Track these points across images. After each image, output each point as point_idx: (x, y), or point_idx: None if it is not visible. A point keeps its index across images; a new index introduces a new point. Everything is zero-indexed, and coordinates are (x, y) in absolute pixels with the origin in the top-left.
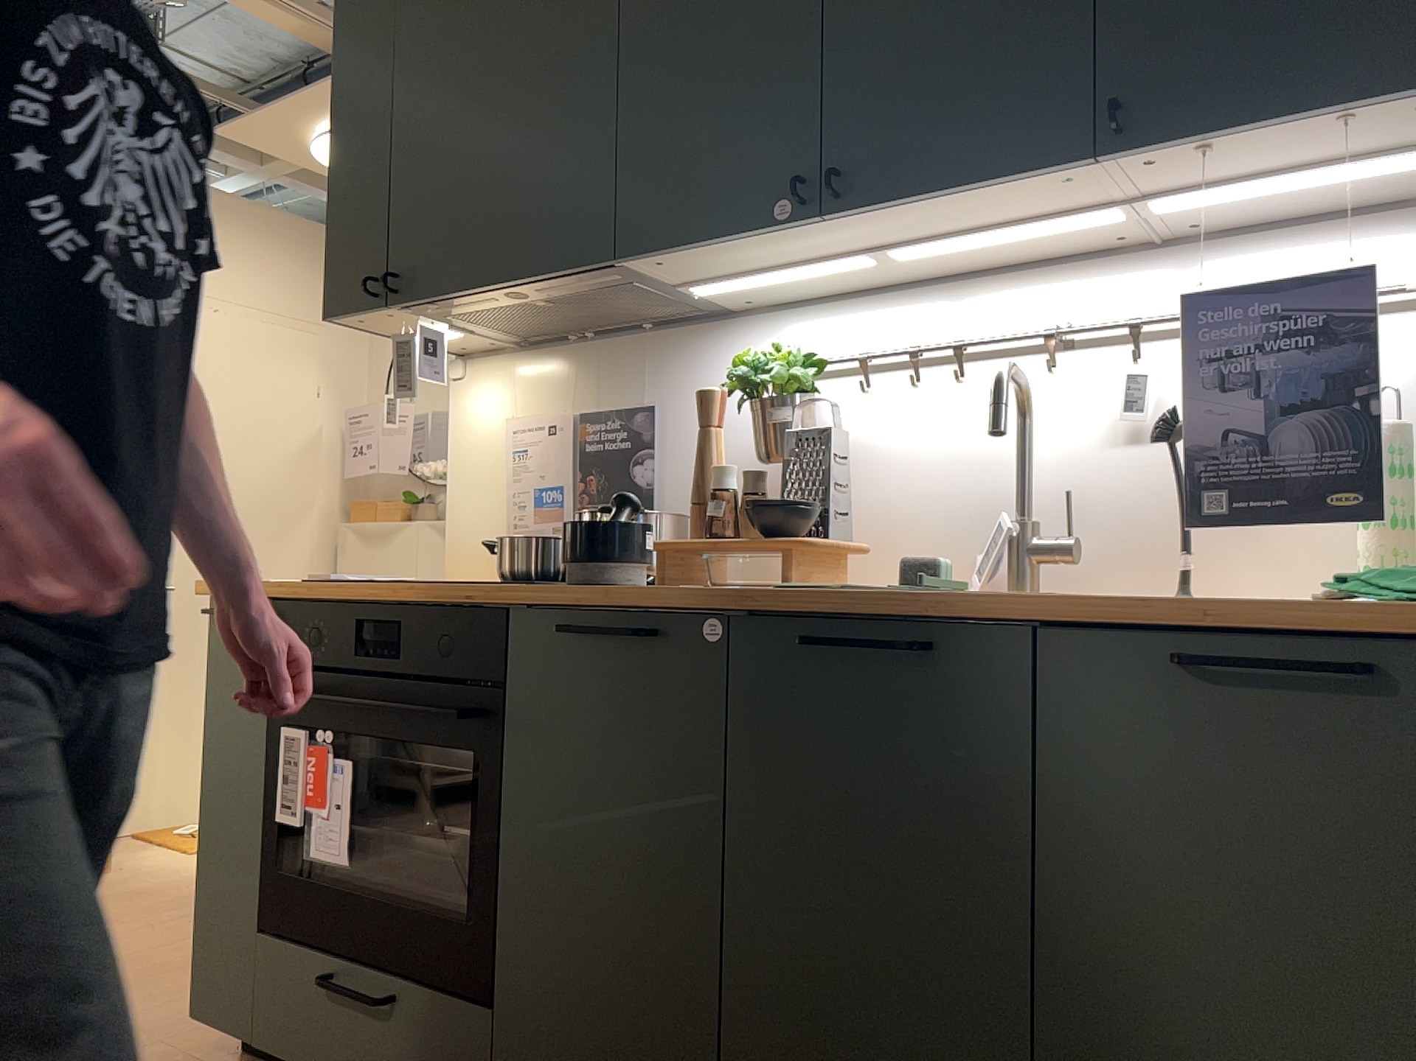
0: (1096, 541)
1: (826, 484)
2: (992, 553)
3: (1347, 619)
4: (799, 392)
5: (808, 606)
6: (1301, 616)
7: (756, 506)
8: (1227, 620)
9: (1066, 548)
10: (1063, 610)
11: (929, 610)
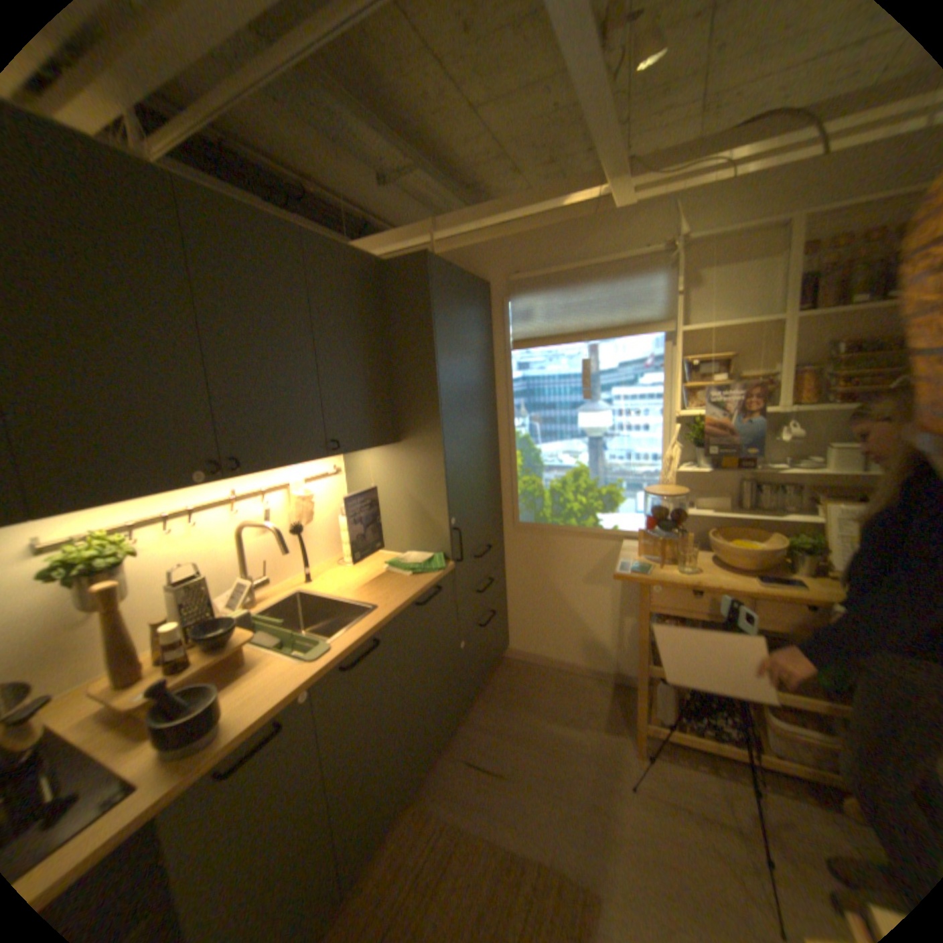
0: (259, 573)
1: (202, 606)
2: (235, 597)
3: (436, 580)
4: (116, 560)
5: (342, 656)
6: (425, 583)
7: (183, 638)
8: (422, 591)
9: (267, 582)
10: (401, 608)
11: (374, 630)
